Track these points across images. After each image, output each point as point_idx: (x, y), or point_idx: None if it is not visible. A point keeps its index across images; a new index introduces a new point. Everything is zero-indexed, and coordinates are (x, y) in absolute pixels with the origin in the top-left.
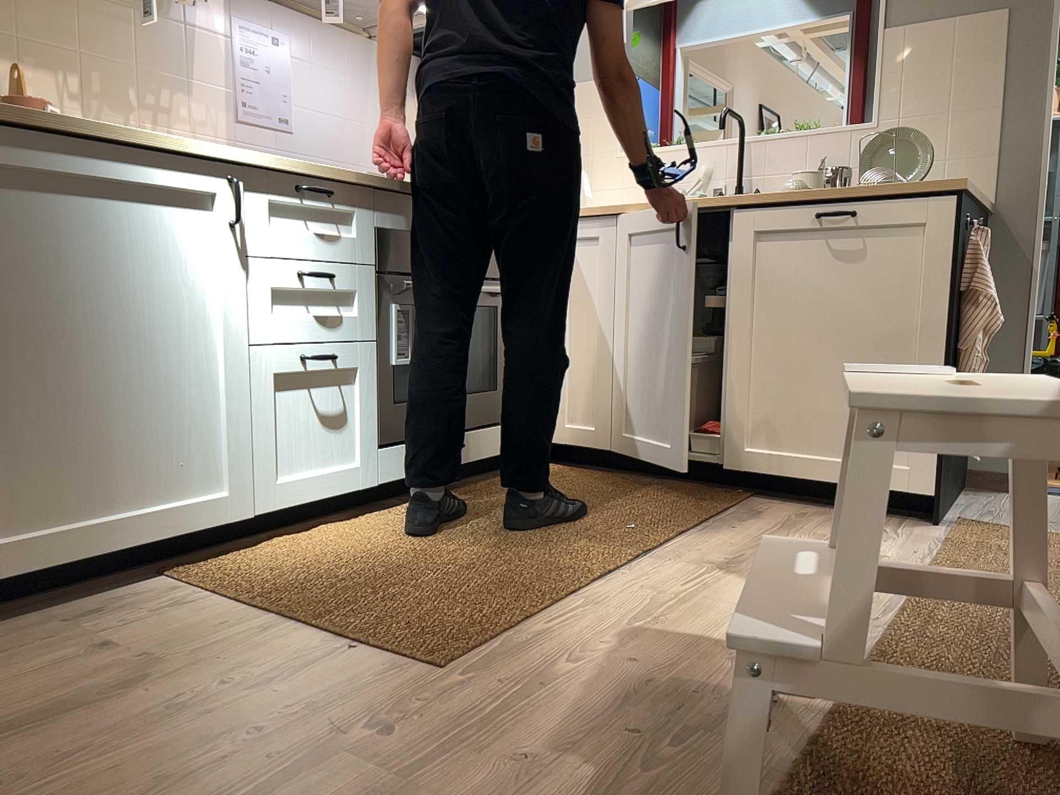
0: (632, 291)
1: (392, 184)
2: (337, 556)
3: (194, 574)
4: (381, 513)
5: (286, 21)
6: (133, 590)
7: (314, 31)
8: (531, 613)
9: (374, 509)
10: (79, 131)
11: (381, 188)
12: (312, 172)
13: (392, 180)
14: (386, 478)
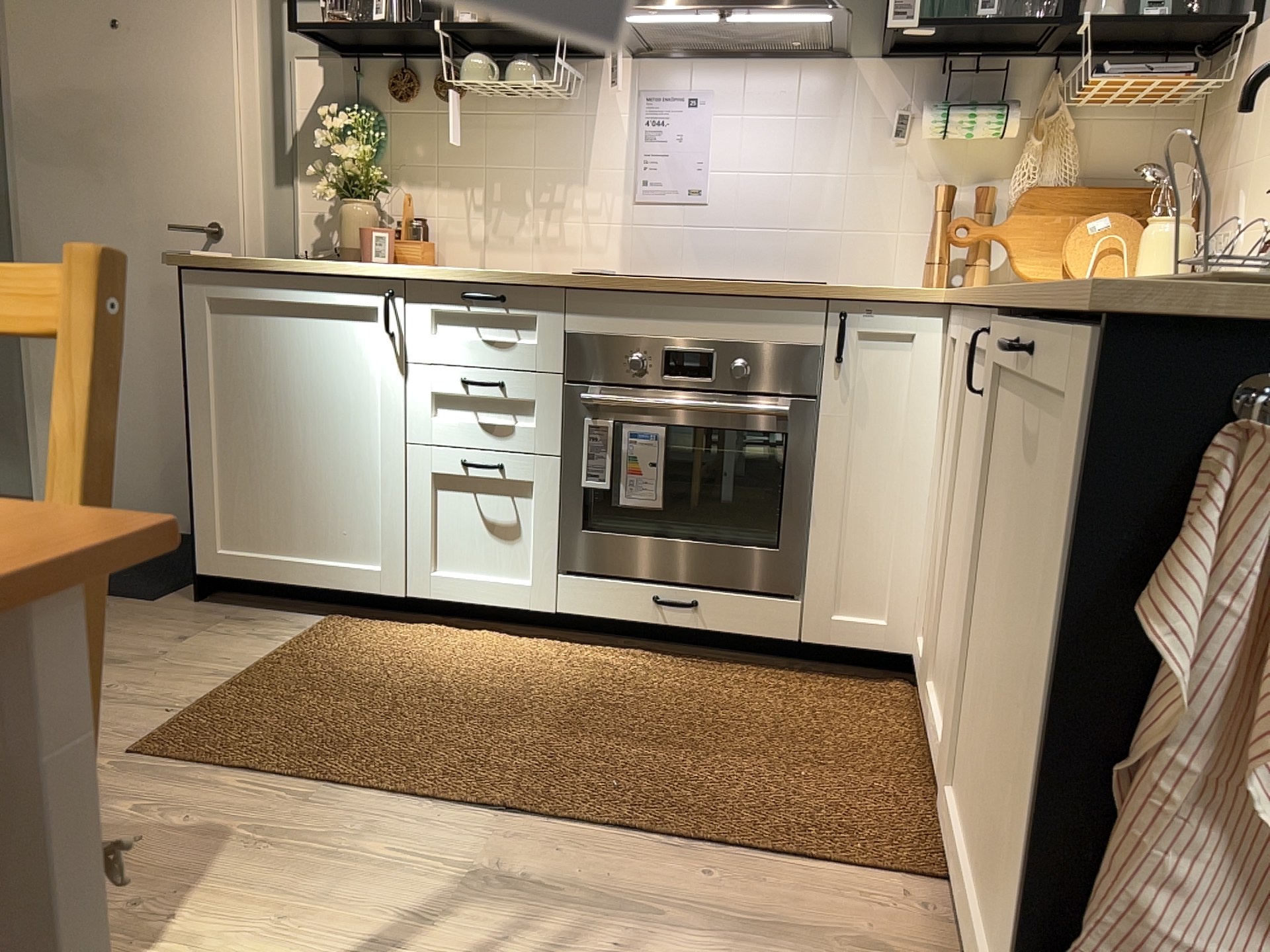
0: (959, 447)
1: (584, 283)
2: (393, 658)
3: (323, 624)
4: (568, 647)
5: (705, 72)
6: (289, 618)
7: (745, 72)
8: (260, 773)
9: (580, 641)
10: (265, 268)
11: (569, 287)
12: (473, 278)
13: (584, 277)
14: (568, 612)
